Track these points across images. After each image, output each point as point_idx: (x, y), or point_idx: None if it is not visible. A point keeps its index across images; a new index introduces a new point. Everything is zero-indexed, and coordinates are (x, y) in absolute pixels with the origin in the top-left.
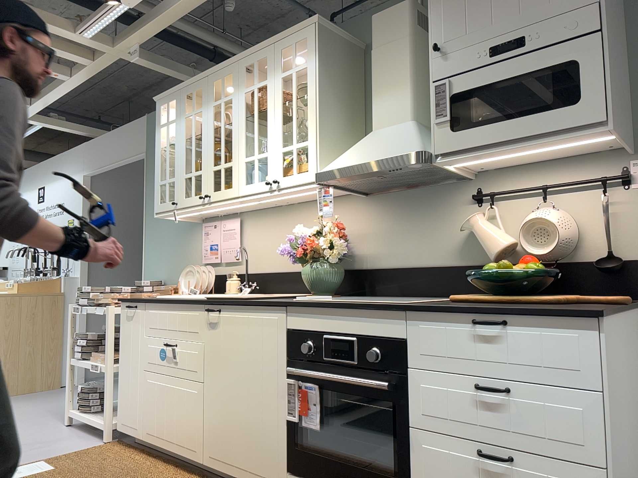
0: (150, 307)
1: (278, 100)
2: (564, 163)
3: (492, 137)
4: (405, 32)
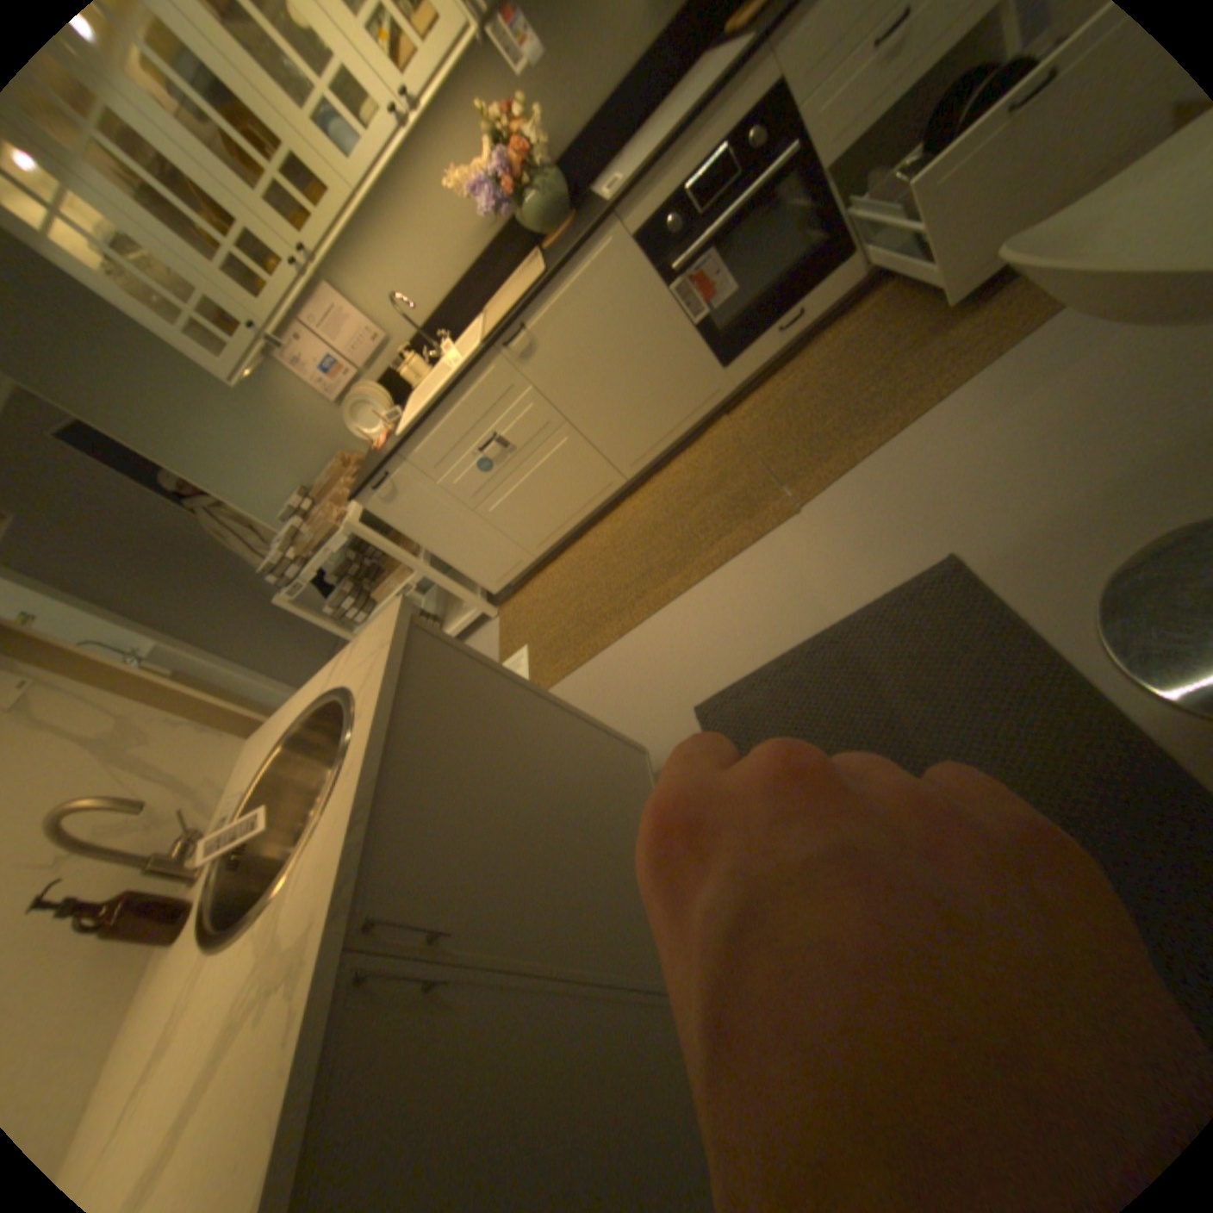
0: (412, 445)
1: None
2: None
3: None
4: None
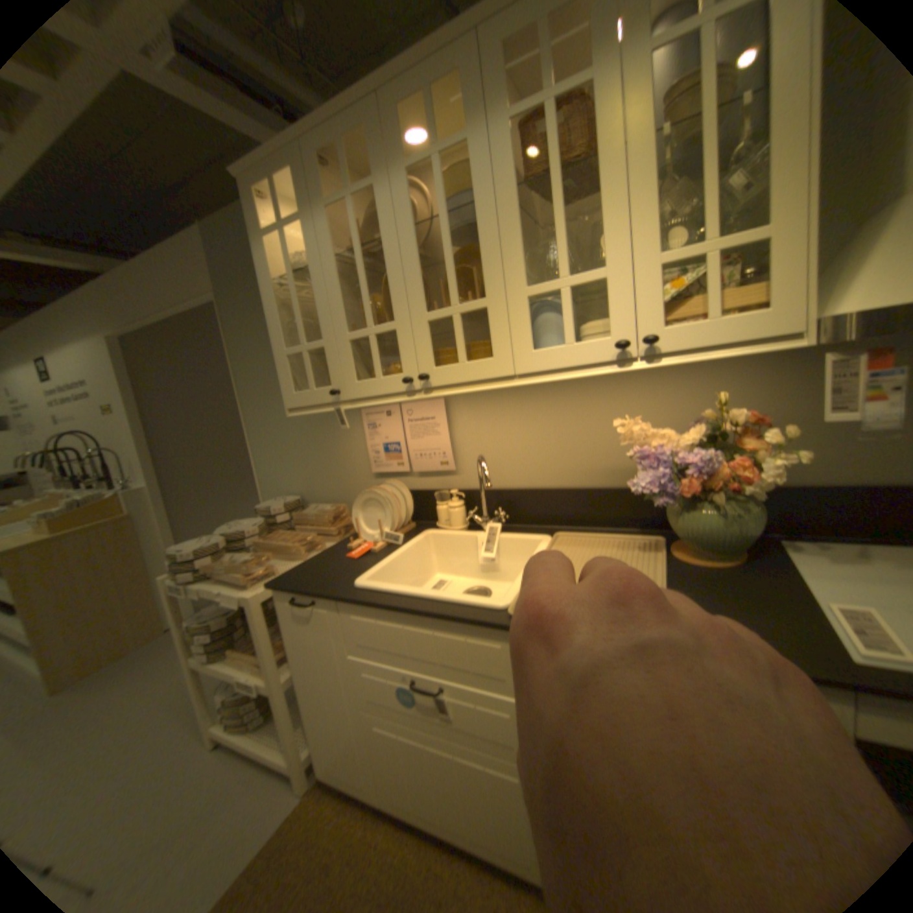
0: (355, 607)
1: (641, 121)
2: None
3: None
4: None
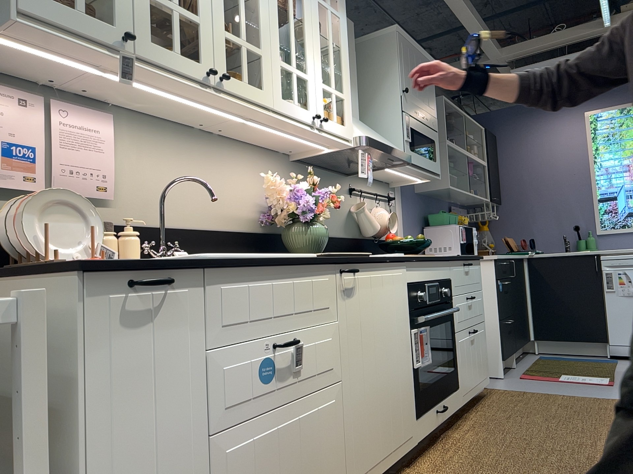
0: (222, 276)
1: (317, 24)
2: (377, 183)
3: (421, 163)
4: (354, 48)
